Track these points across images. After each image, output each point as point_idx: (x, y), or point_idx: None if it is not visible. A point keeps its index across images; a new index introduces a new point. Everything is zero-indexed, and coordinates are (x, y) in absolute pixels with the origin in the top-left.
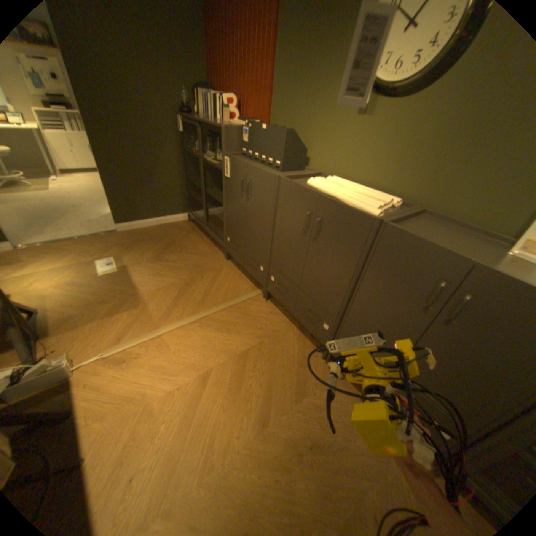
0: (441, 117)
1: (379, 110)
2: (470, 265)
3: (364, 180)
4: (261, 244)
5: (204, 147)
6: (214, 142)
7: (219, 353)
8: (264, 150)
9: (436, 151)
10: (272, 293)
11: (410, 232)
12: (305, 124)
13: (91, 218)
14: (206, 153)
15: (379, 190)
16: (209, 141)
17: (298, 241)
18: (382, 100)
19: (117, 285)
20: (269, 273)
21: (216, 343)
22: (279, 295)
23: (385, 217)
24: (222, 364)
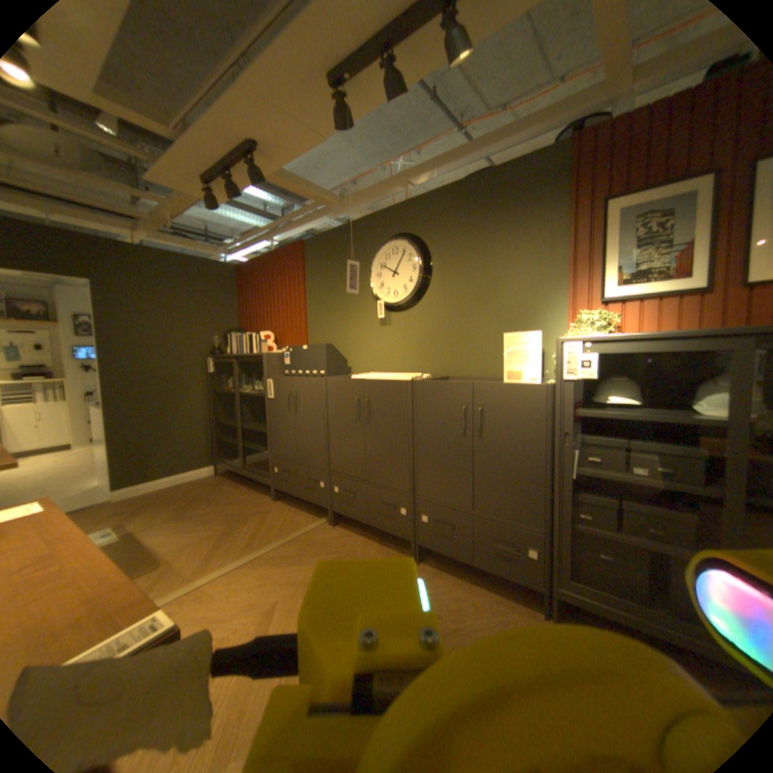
0: (433, 316)
1: (394, 320)
2: (471, 385)
3: (401, 370)
4: (318, 453)
5: (239, 383)
6: (250, 375)
7: (284, 584)
8: (307, 365)
9: (440, 336)
10: (340, 508)
11: (432, 380)
12: (342, 341)
13: (69, 495)
14: (241, 388)
15: (414, 374)
16: (245, 376)
17: (355, 429)
18: (394, 314)
19: (124, 552)
20: (332, 484)
21: (278, 576)
22: (348, 505)
23: (416, 379)
24: (290, 593)
